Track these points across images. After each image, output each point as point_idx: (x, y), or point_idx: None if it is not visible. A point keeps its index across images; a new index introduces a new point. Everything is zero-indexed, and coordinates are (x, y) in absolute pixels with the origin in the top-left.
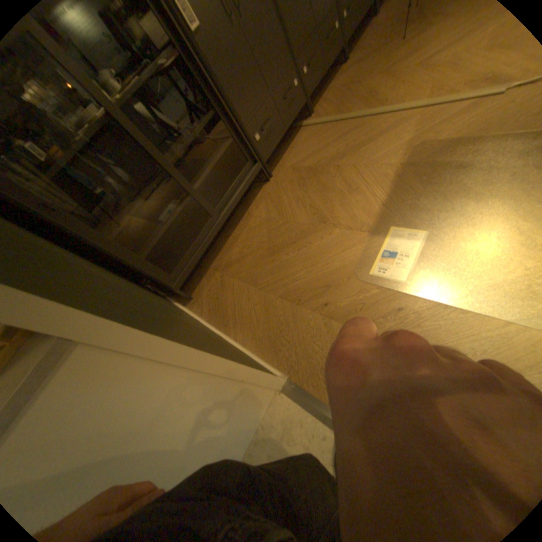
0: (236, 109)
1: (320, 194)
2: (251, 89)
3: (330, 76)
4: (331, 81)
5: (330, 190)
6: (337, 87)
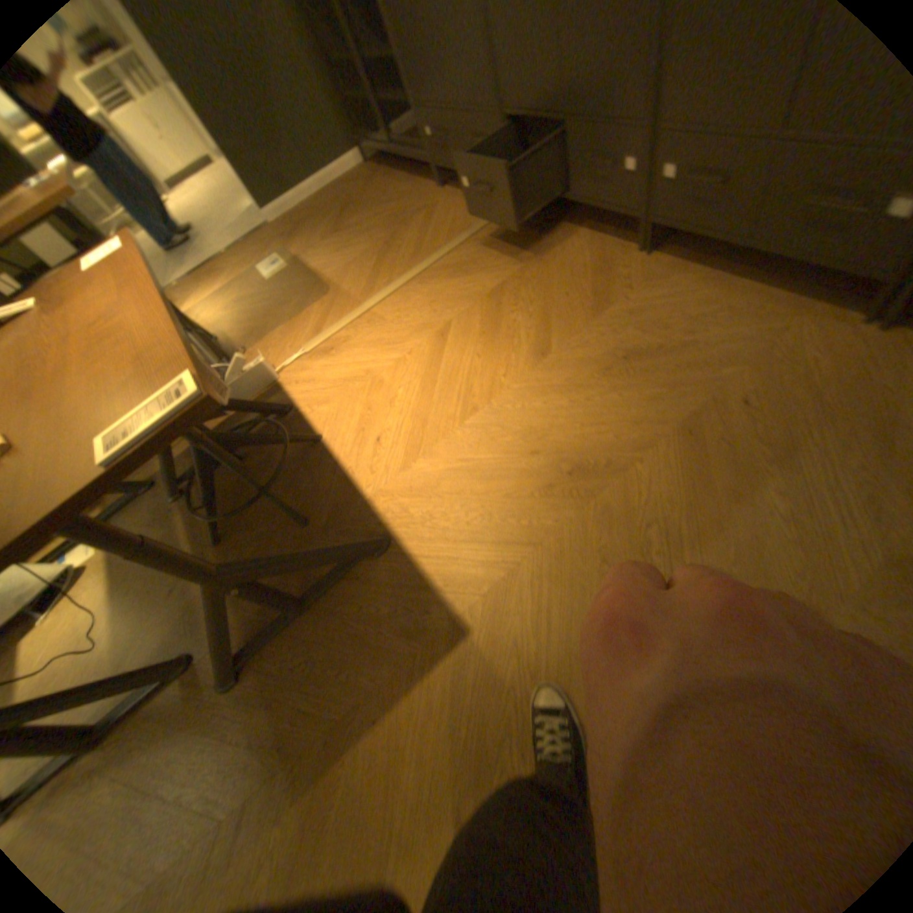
0: (405, 77)
1: (362, 228)
2: (424, 77)
3: (621, 227)
4: (589, 230)
5: (357, 235)
6: (549, 238)
